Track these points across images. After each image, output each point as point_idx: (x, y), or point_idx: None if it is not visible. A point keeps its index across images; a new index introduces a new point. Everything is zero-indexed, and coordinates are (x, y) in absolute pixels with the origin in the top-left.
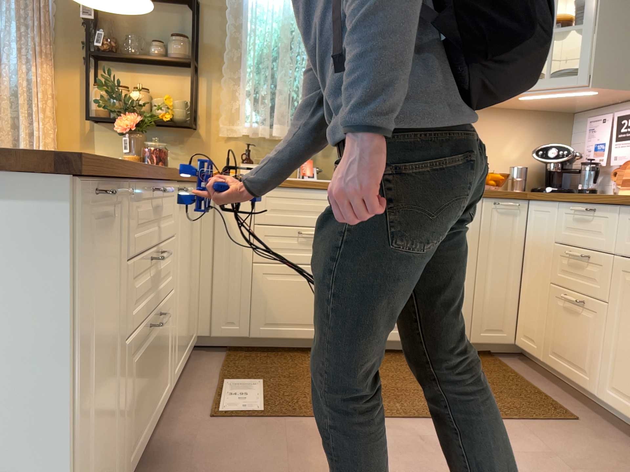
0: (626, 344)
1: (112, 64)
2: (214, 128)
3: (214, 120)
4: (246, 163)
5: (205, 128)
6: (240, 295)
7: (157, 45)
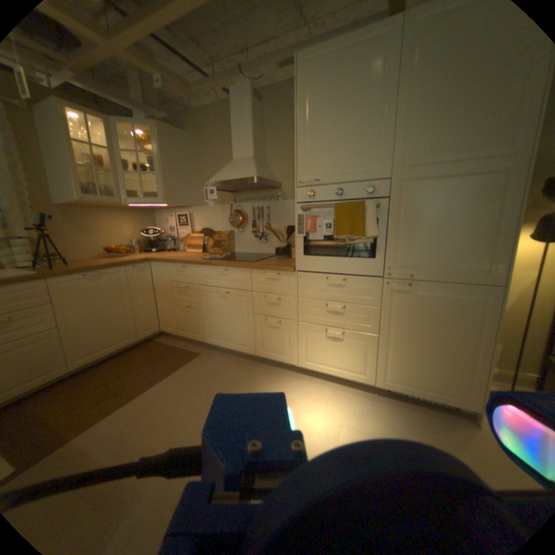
0: (210, 318)
1: None
2: None
3: None
4: None
5: None
6: None
7: None
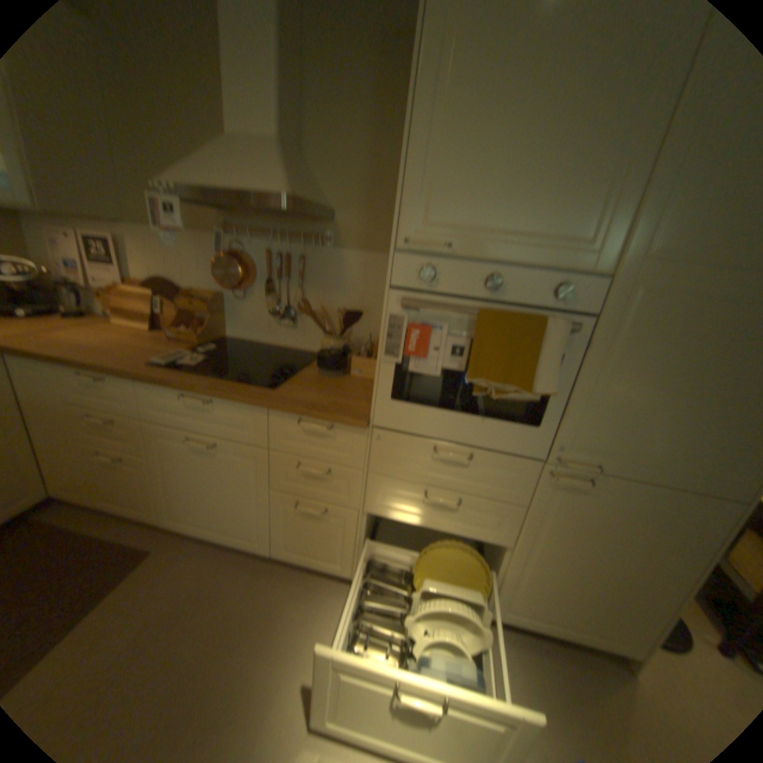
0: (172, 485)
1: None
2: None
3: None
4: None
5: None
6: None
7: None
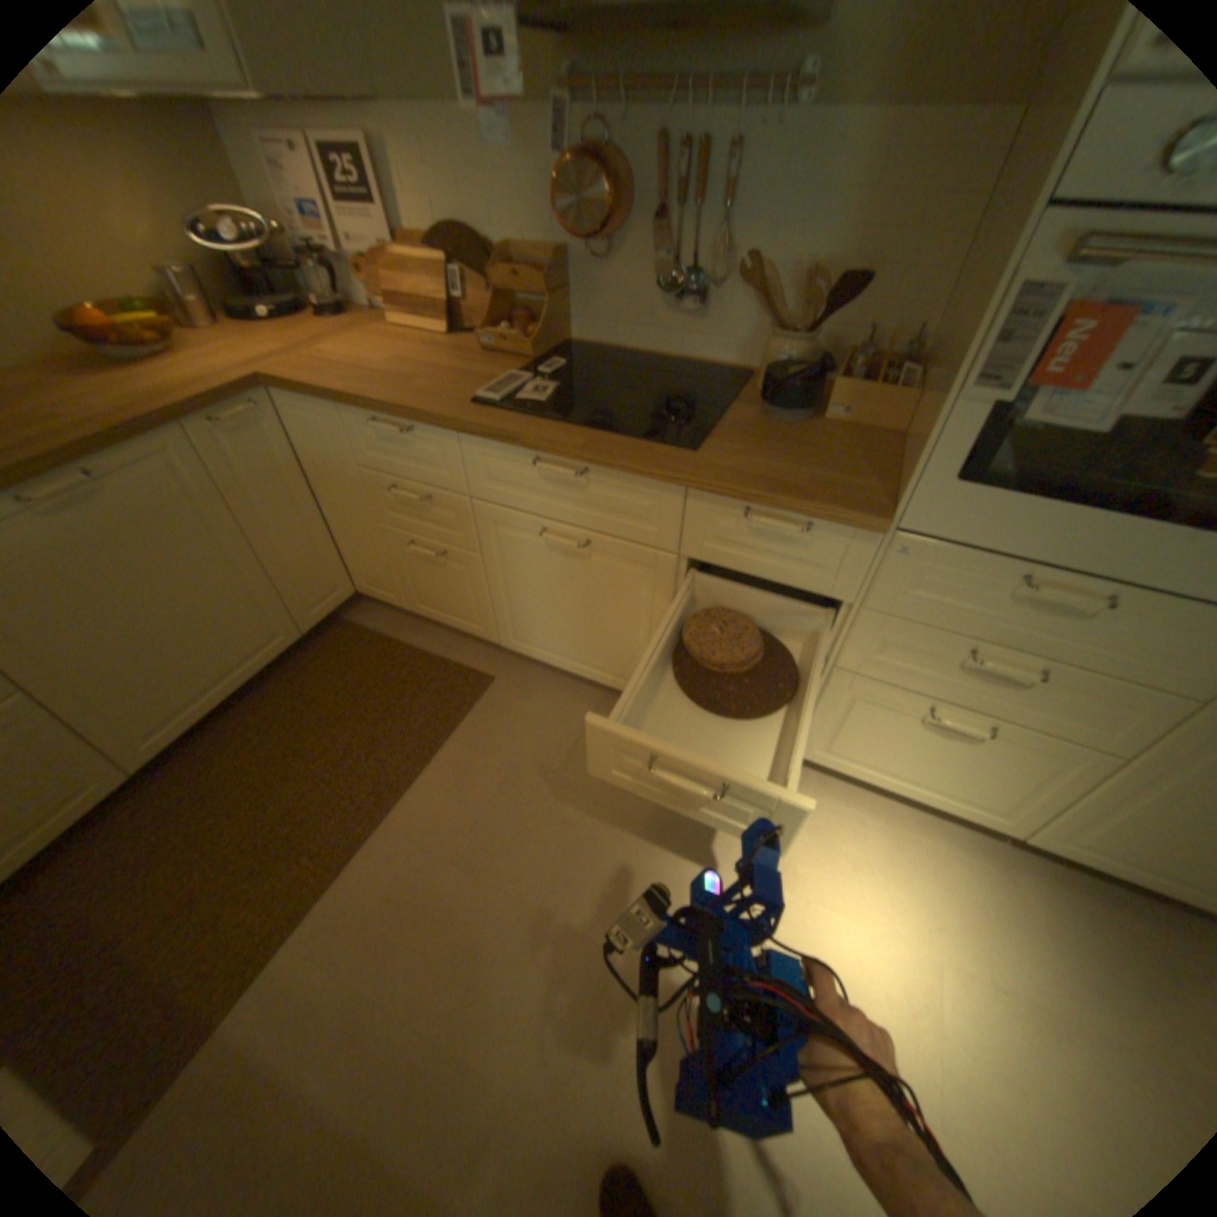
0: (519, 598)
1: None
2: None
3: None
4: None
5: None
6: None
7: None
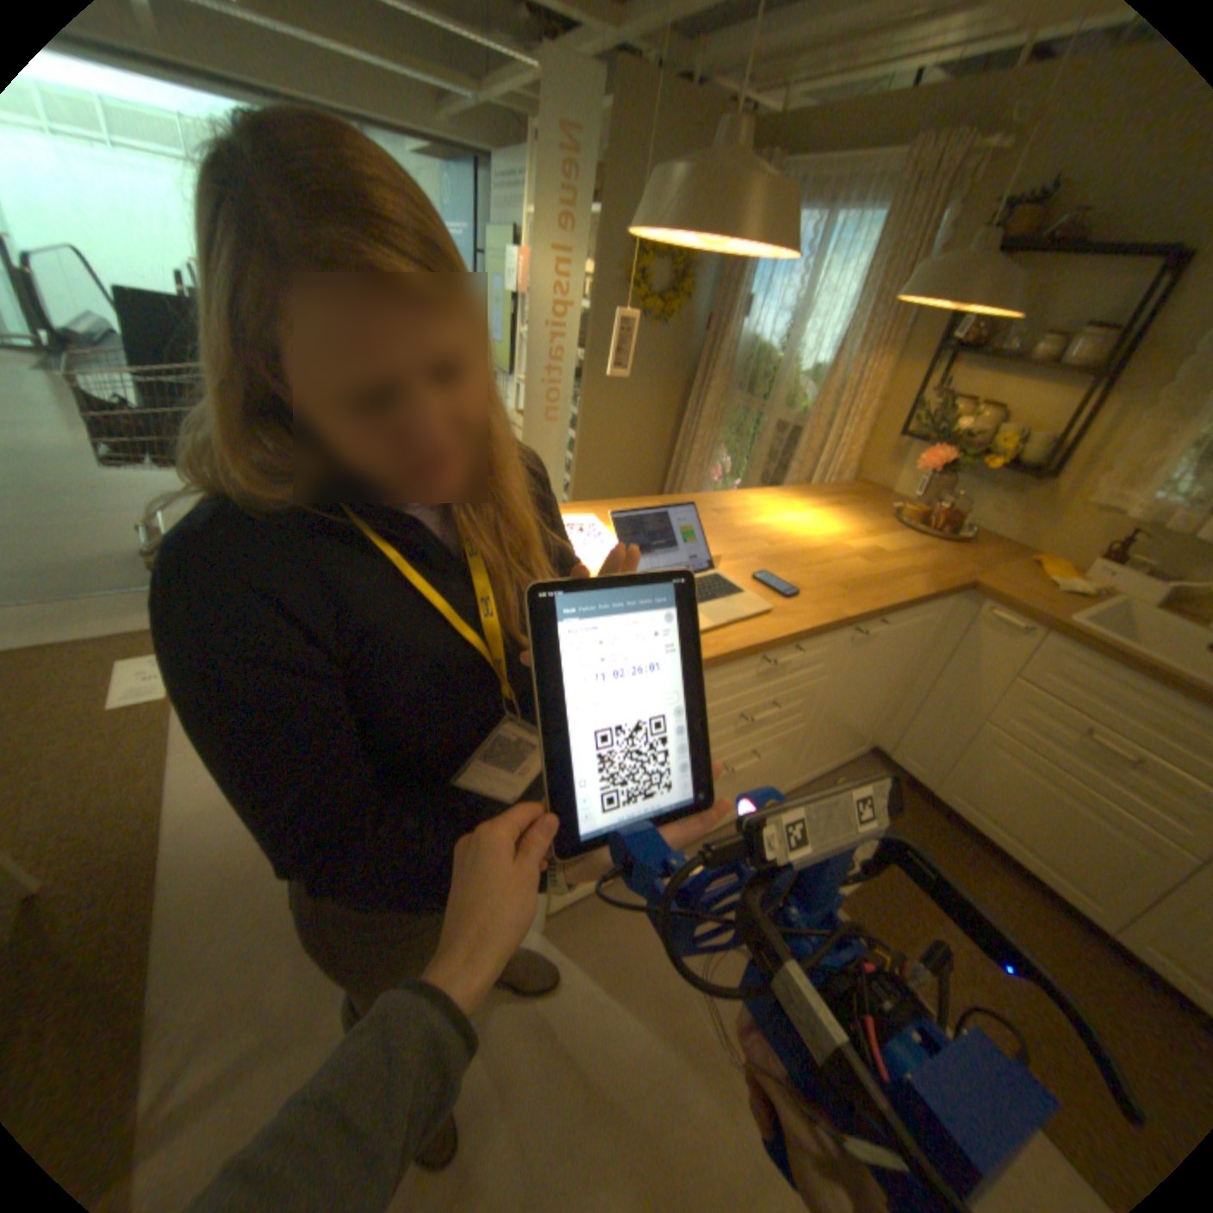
0: None
1: (972, 357)
2: (1088, 484)
3: (1096, 471)
4: (1117, 558)
5: (1073, 480)
6: (951, 745)
7: (1051, 338)
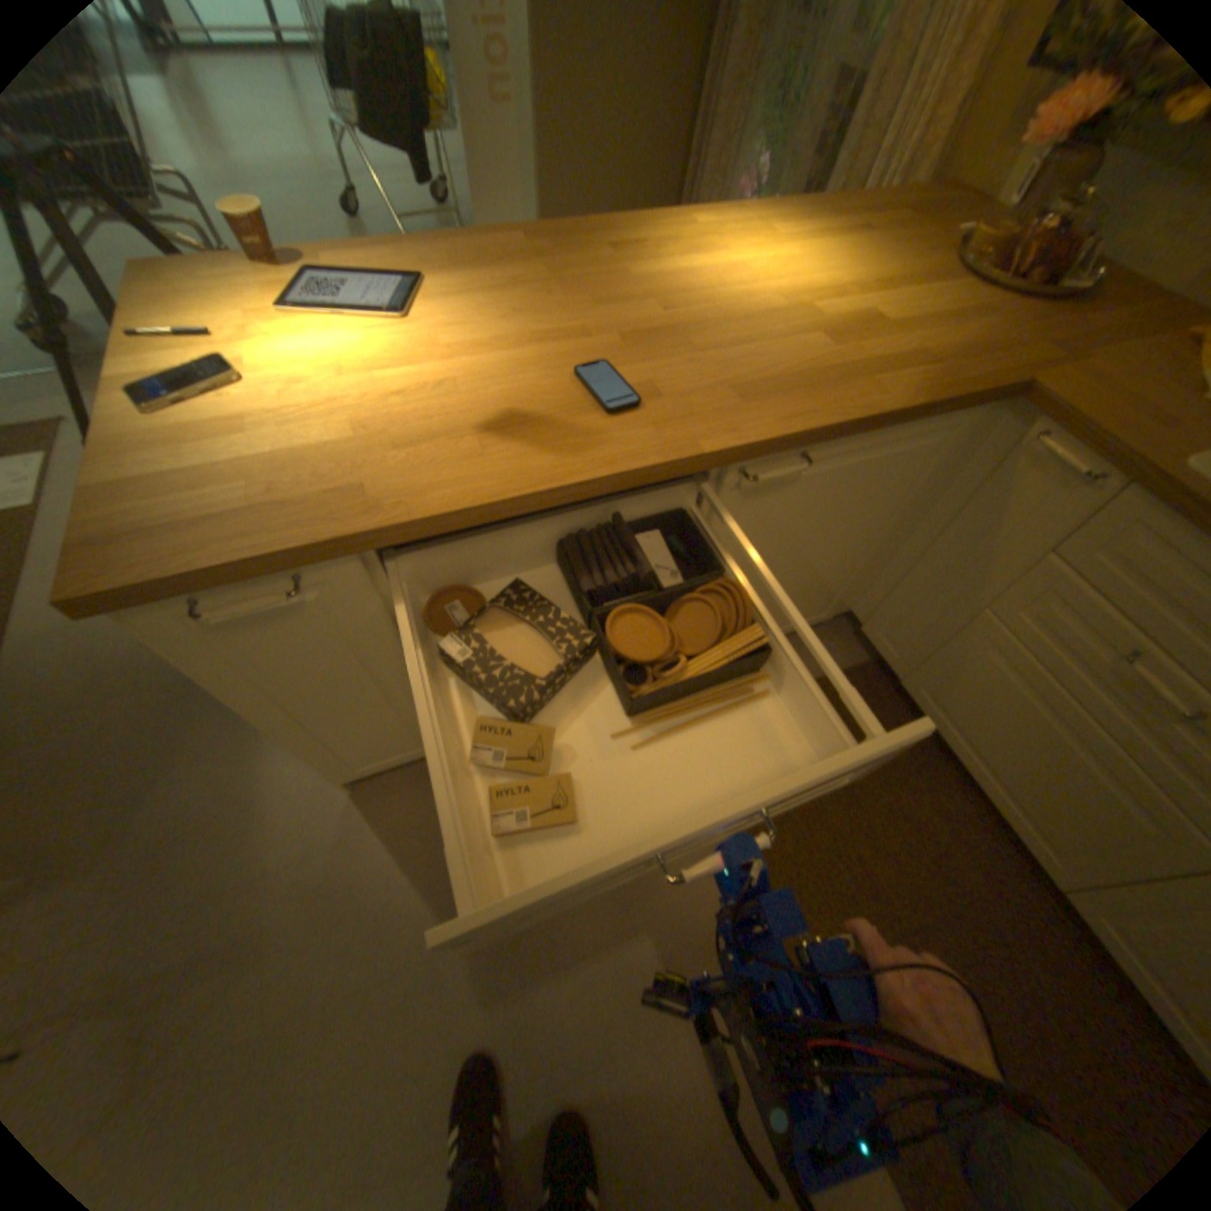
0: None
1: None
2: None
3: None
4: None
5: None
6: (934, 629)
7: None
